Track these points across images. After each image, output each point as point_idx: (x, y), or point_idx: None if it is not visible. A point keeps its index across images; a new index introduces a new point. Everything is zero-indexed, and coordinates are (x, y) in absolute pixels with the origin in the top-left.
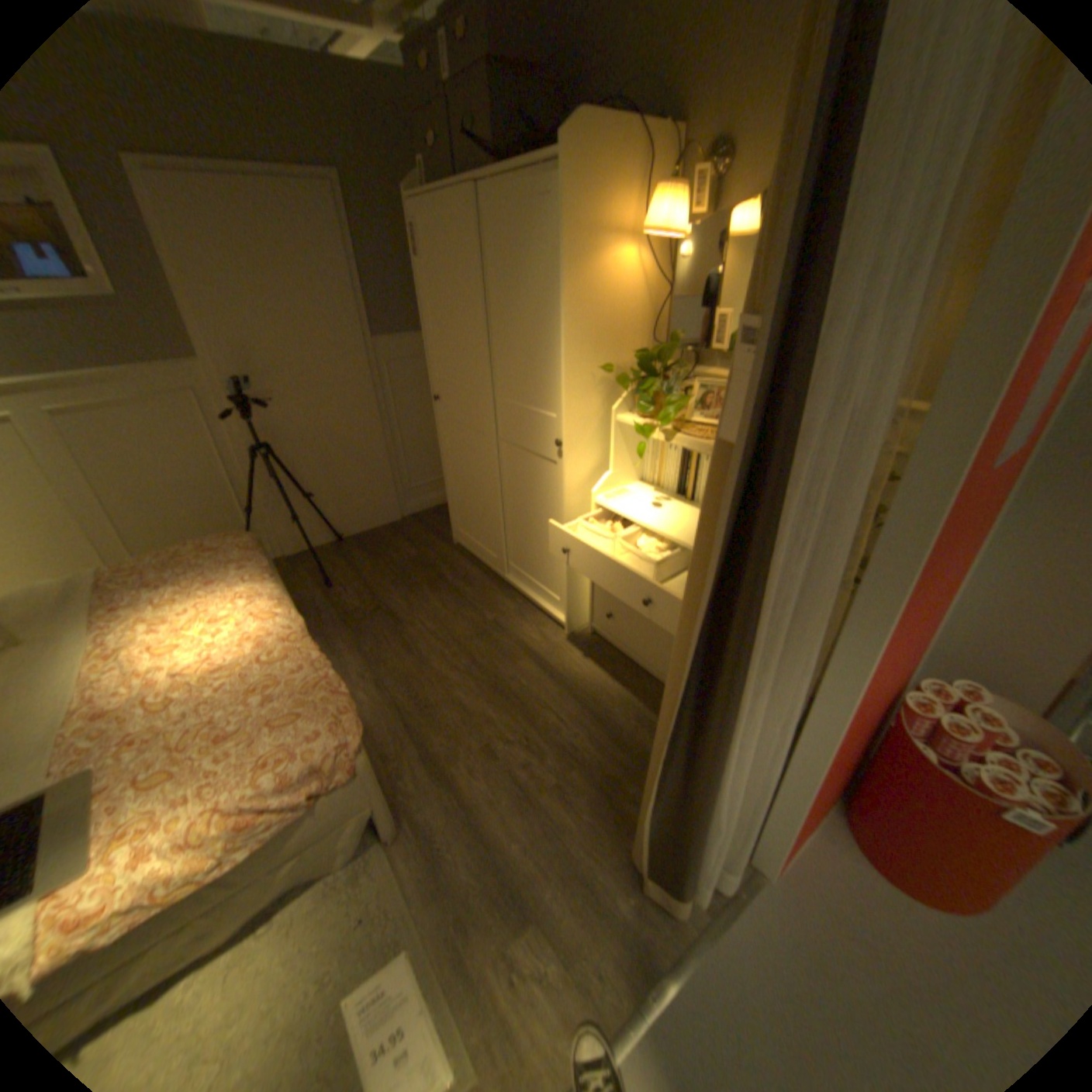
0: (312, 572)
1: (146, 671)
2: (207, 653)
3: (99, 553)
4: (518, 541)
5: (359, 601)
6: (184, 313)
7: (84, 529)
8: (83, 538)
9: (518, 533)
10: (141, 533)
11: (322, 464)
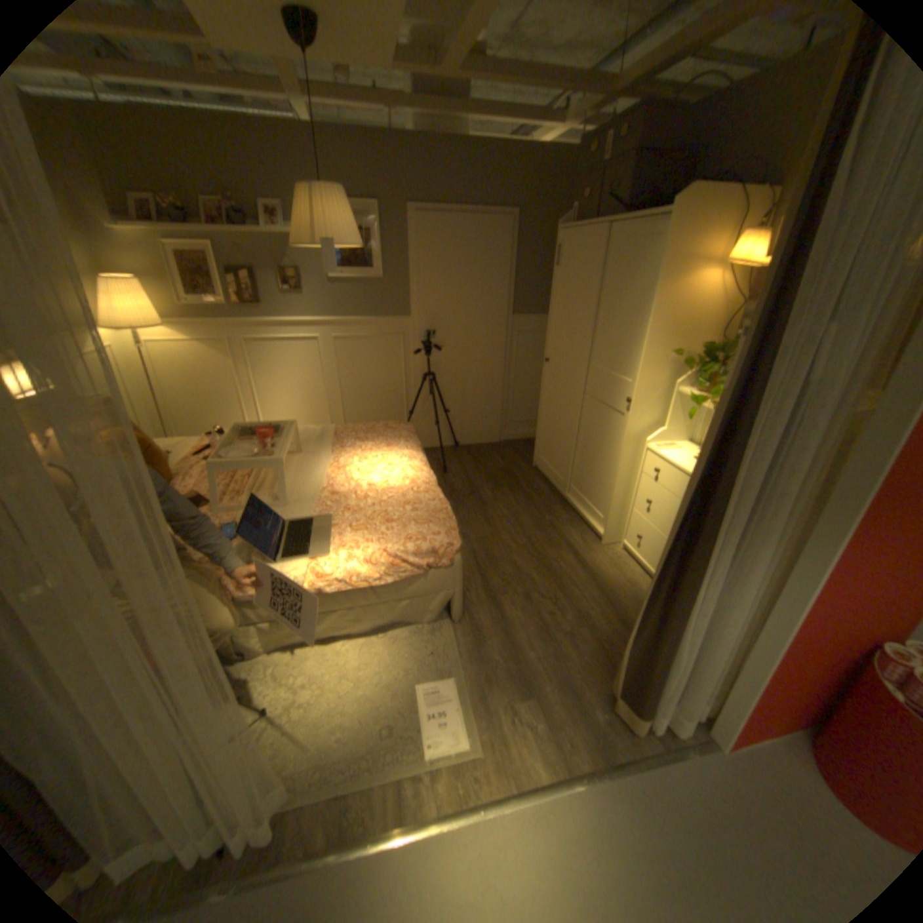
0: (436, 461)
1: (357, 480)
2: (386, 479)
3: (331, 421)
4: (581, 470)
5: (462, 485)
6: (411, 290)
7: (329, 405)
8: (326, 410)
9: (582, 463)
10: (353, 414)
11: (459, 393)
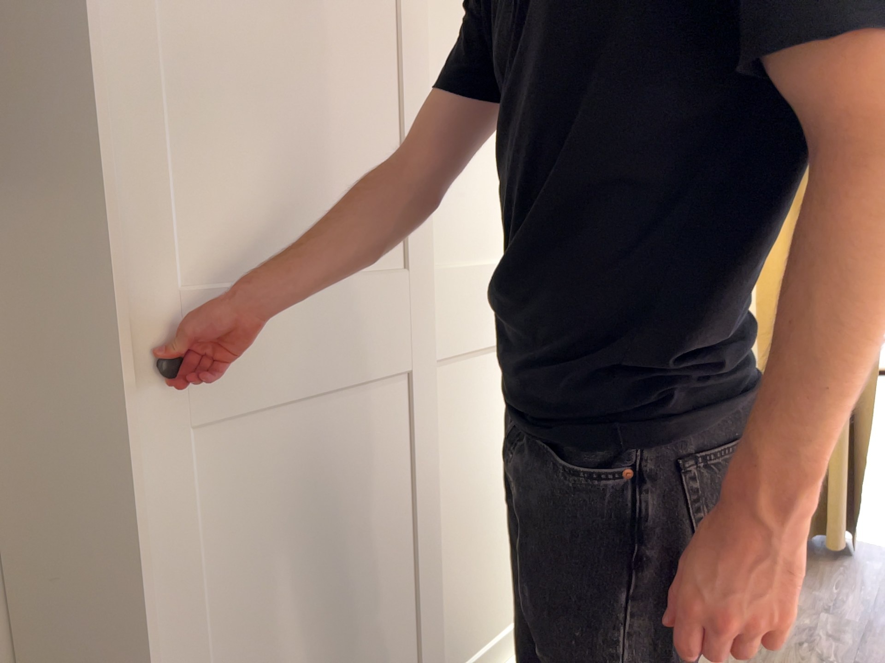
0: None
1: None
2: None
3: None
4: (464, 583)
5: None
6: None
7: None
8: None
9: (464, 563)
10: None
11: None
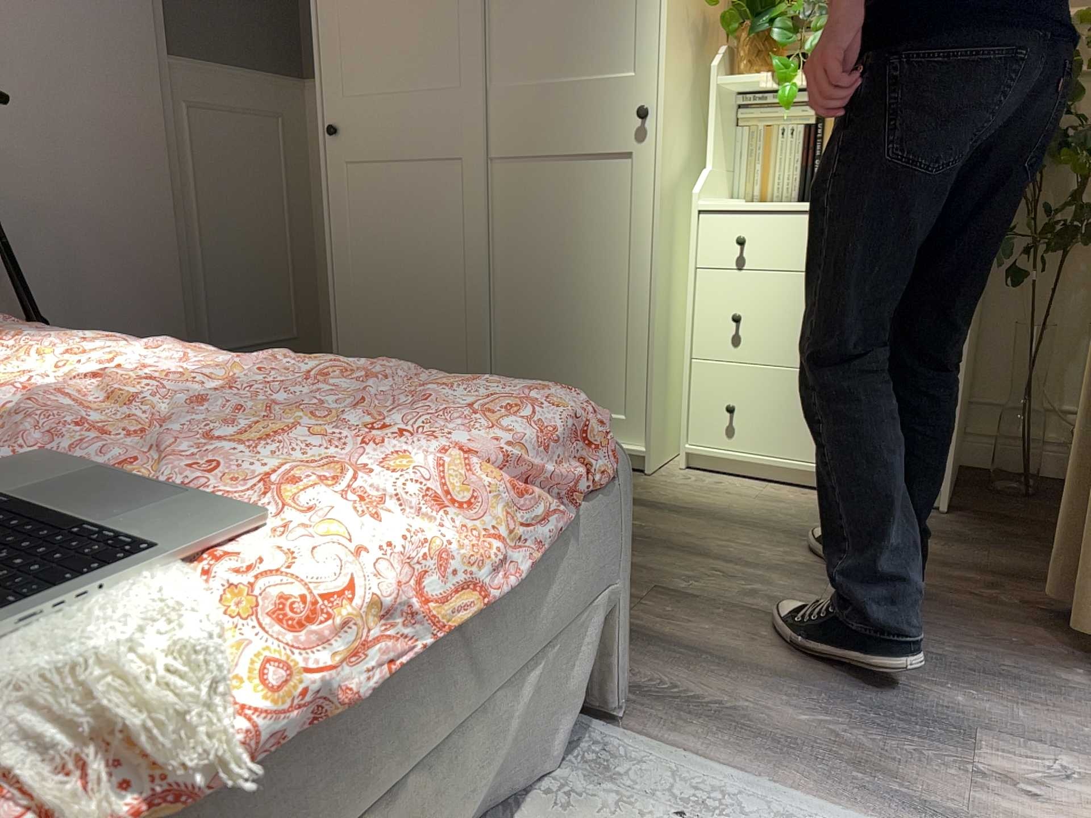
0: None
1: None
2: (122, 377)
3: None
4: (522, 345)
5: None
6: None
7: None
8: None
9: (522, 329)
10: None
11: (64, 273)
